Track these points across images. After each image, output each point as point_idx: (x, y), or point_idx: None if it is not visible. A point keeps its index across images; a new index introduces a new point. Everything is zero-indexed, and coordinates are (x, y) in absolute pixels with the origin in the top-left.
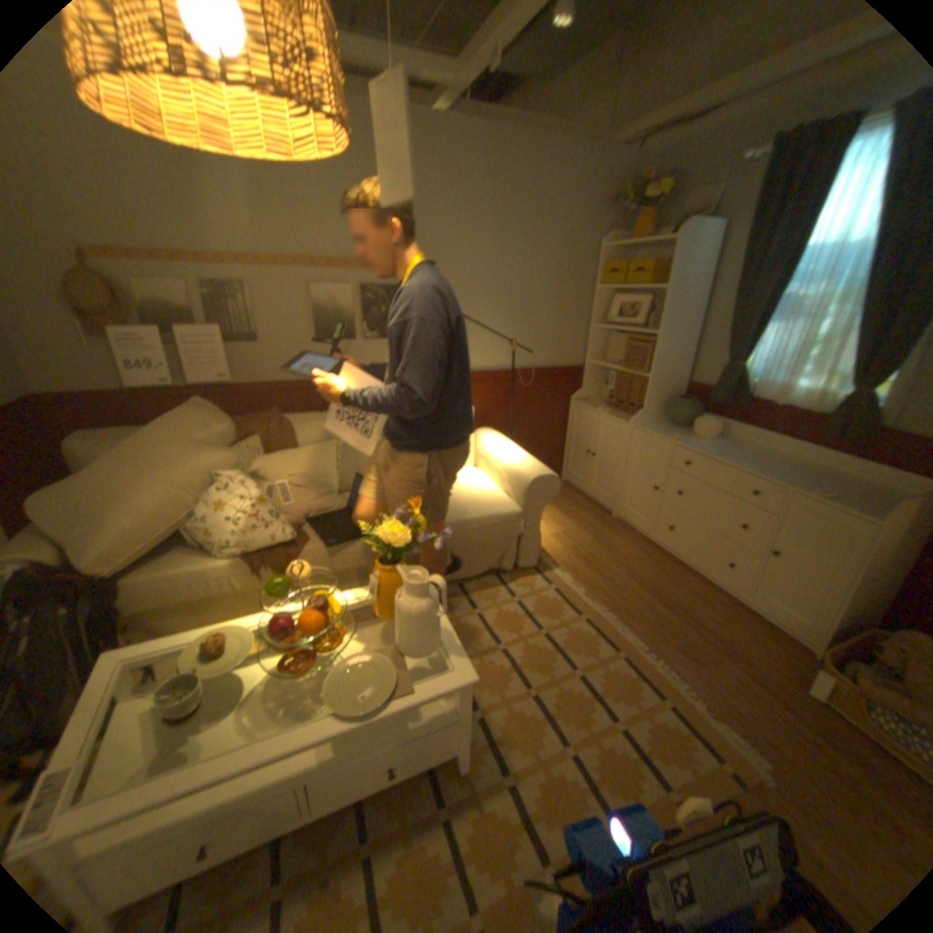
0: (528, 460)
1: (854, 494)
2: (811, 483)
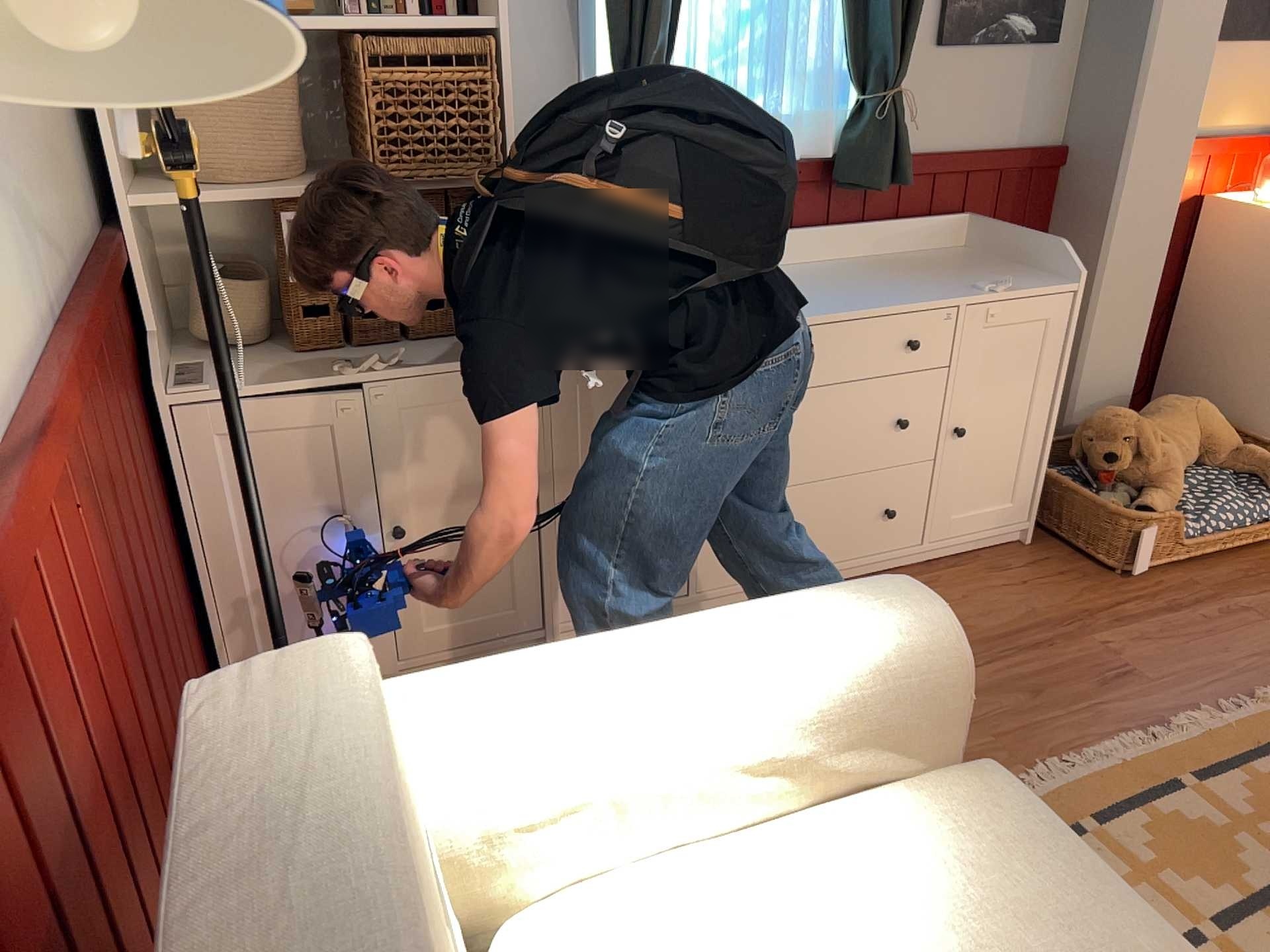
0: (780, 621)
1: (964, 272)
2: (930, 283)
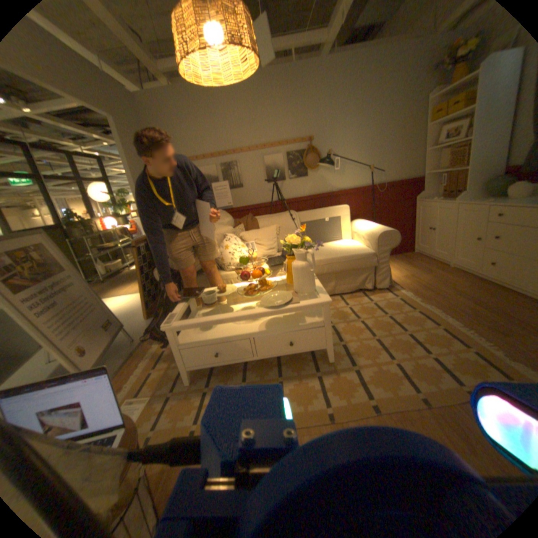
0: (379, 226)
1: None
2: None
